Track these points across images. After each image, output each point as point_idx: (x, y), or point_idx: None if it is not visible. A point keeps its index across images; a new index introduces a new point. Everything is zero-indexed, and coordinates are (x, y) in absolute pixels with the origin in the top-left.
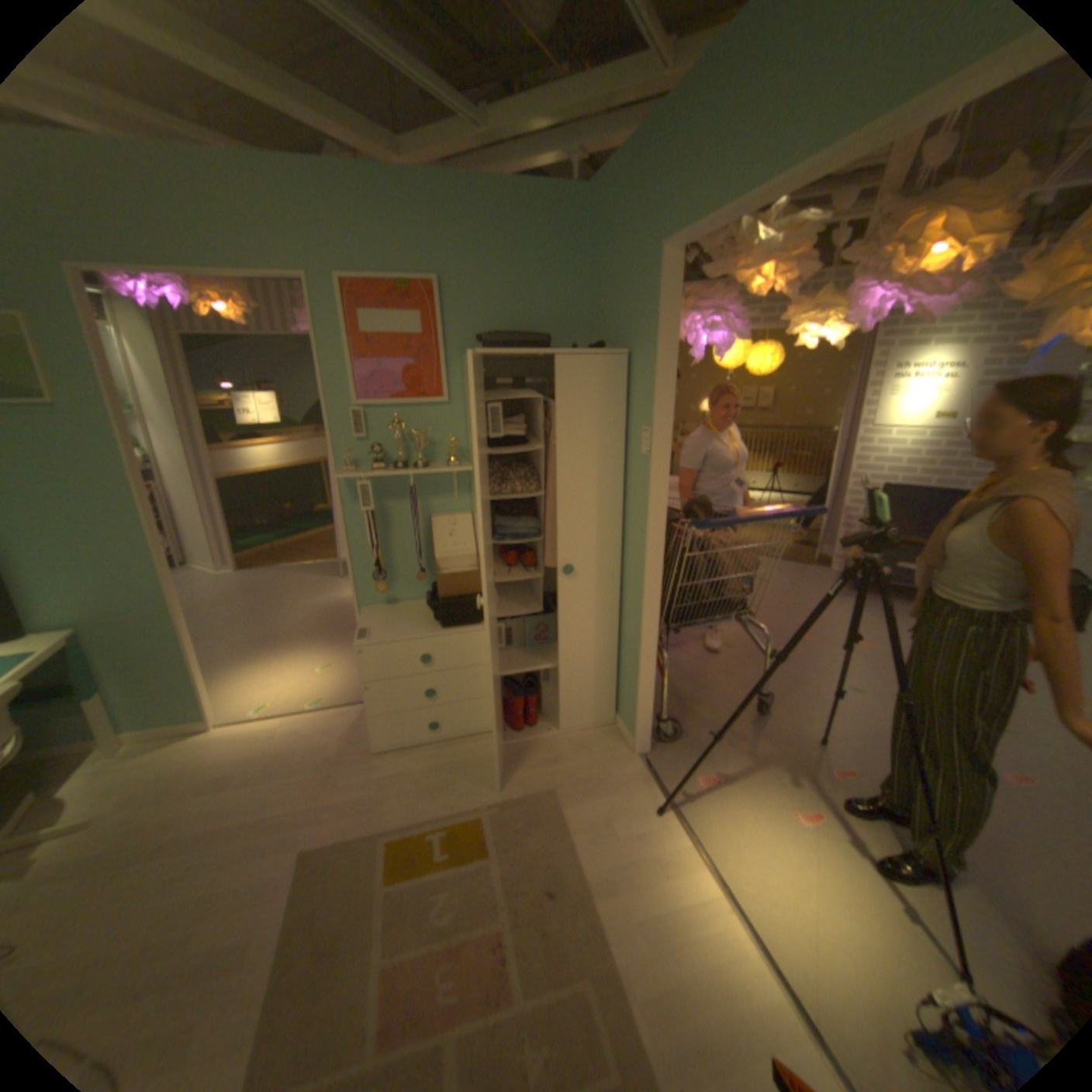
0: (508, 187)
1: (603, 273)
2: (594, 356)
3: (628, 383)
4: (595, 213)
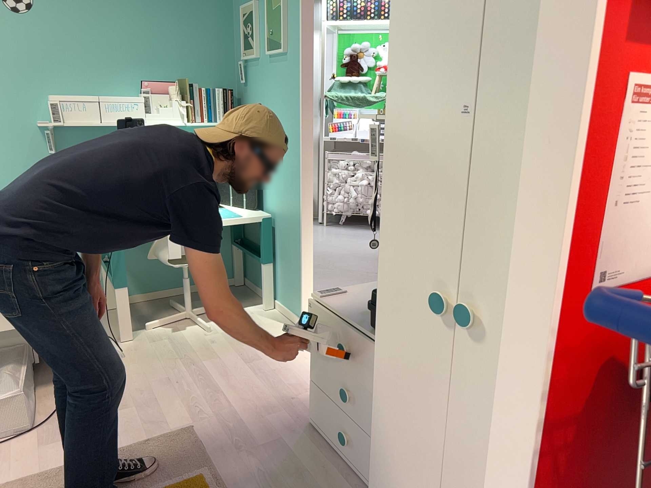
0: None
1: None
2: None
3: None
4: None
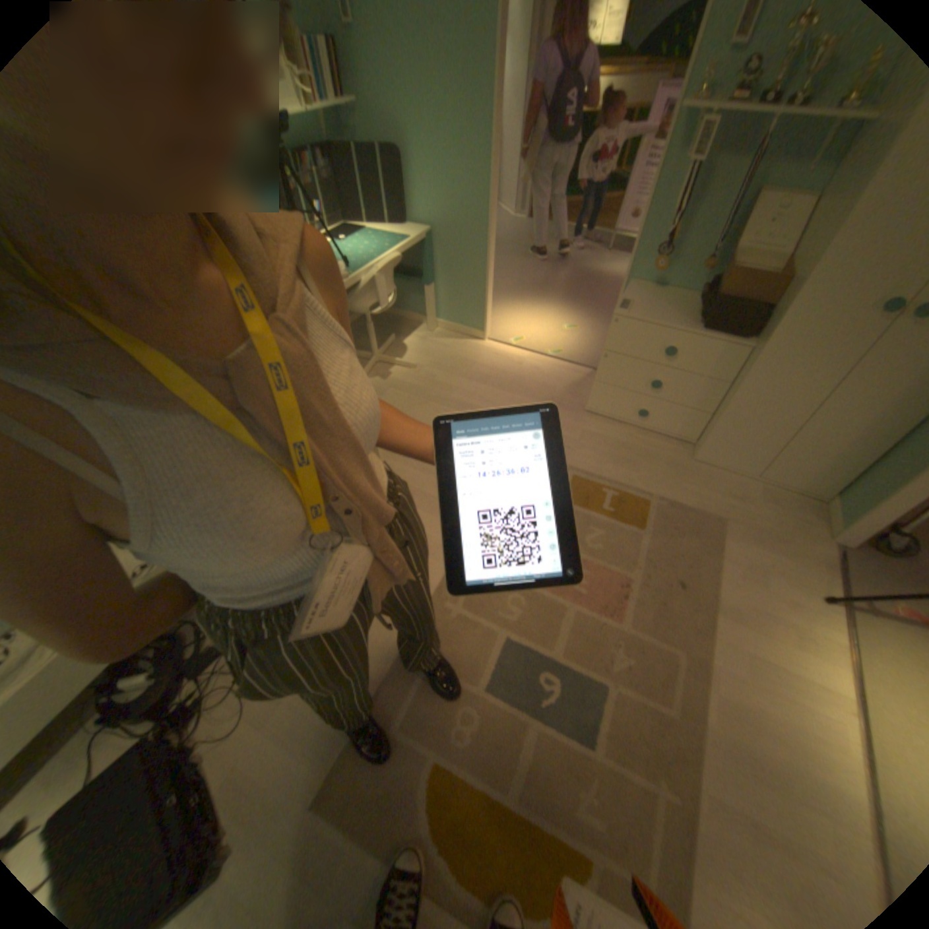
0: None
1: None
2: None
3: None
4: None
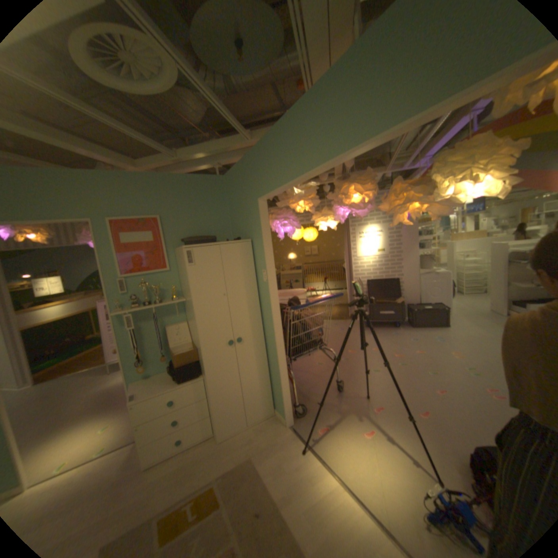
0: (189, 178)
1: (235, 210)
2: (237, 244)
3: (253, 253)
4: (228, 187)
